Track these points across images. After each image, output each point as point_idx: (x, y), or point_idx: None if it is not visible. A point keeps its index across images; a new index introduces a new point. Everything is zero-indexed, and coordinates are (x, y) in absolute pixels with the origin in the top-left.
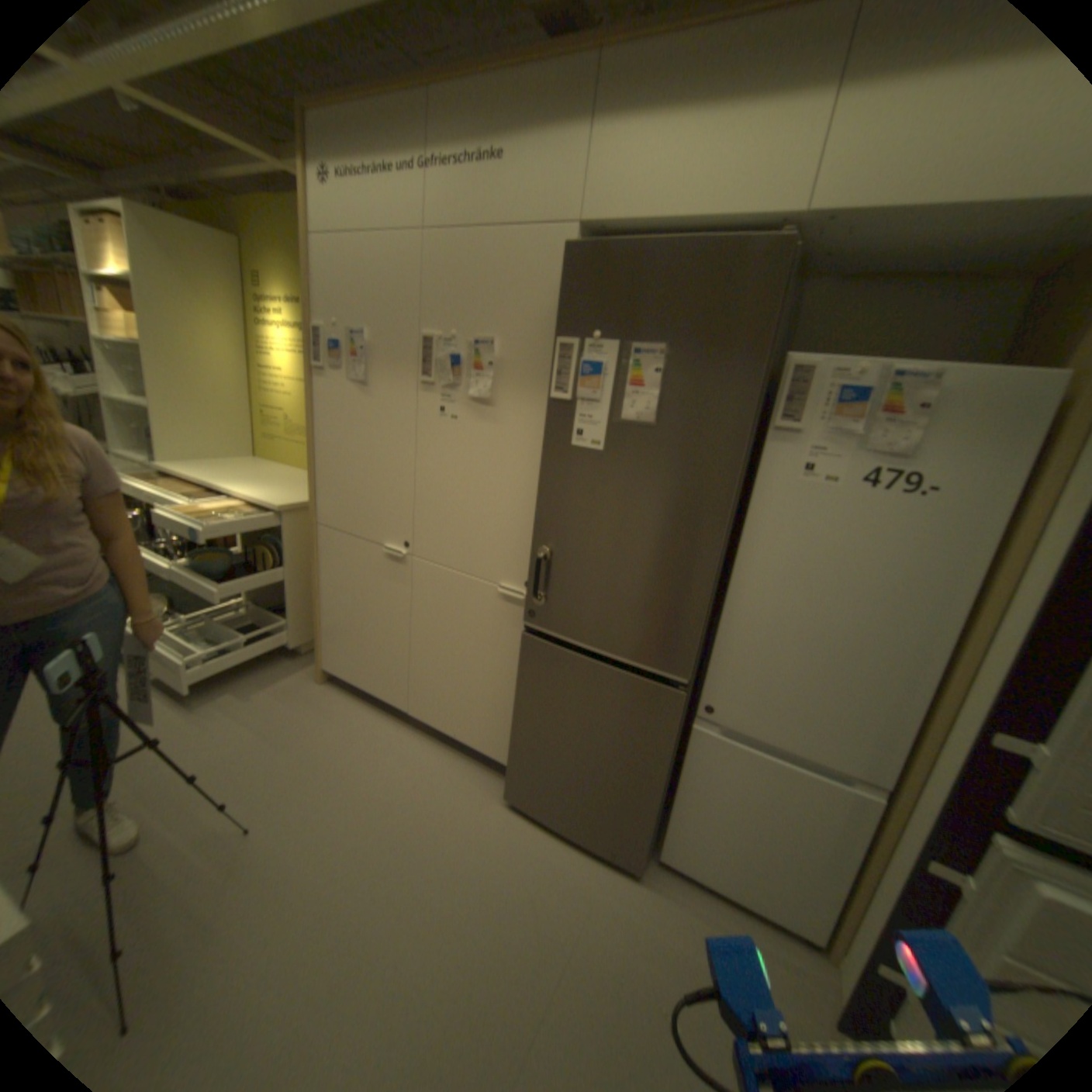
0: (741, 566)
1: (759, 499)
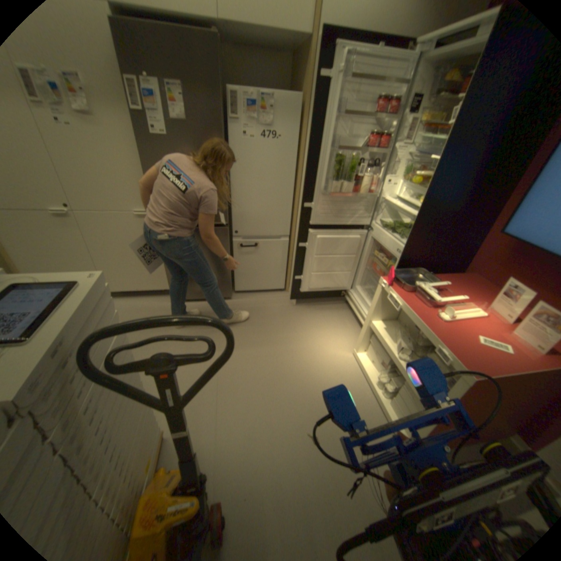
0: (232, 176)
1: (232, 148)
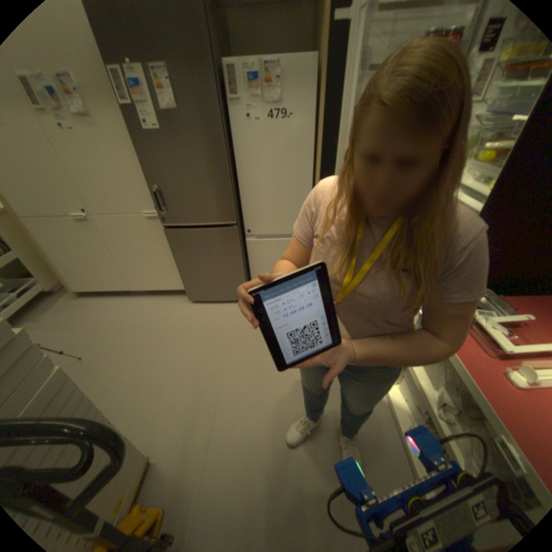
0: (239, 168)
1: (235, 136)
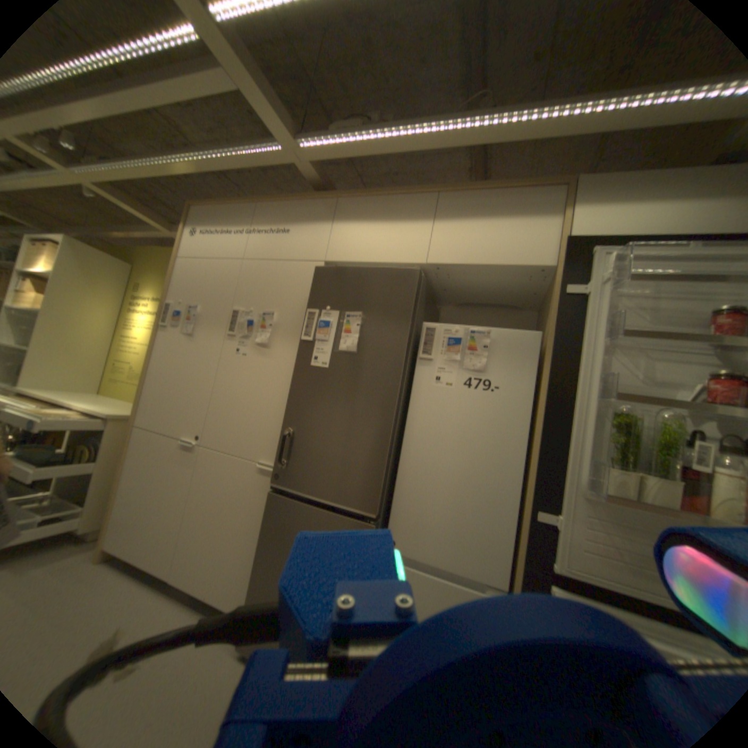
0: (407, 438)
1: (414, 397)
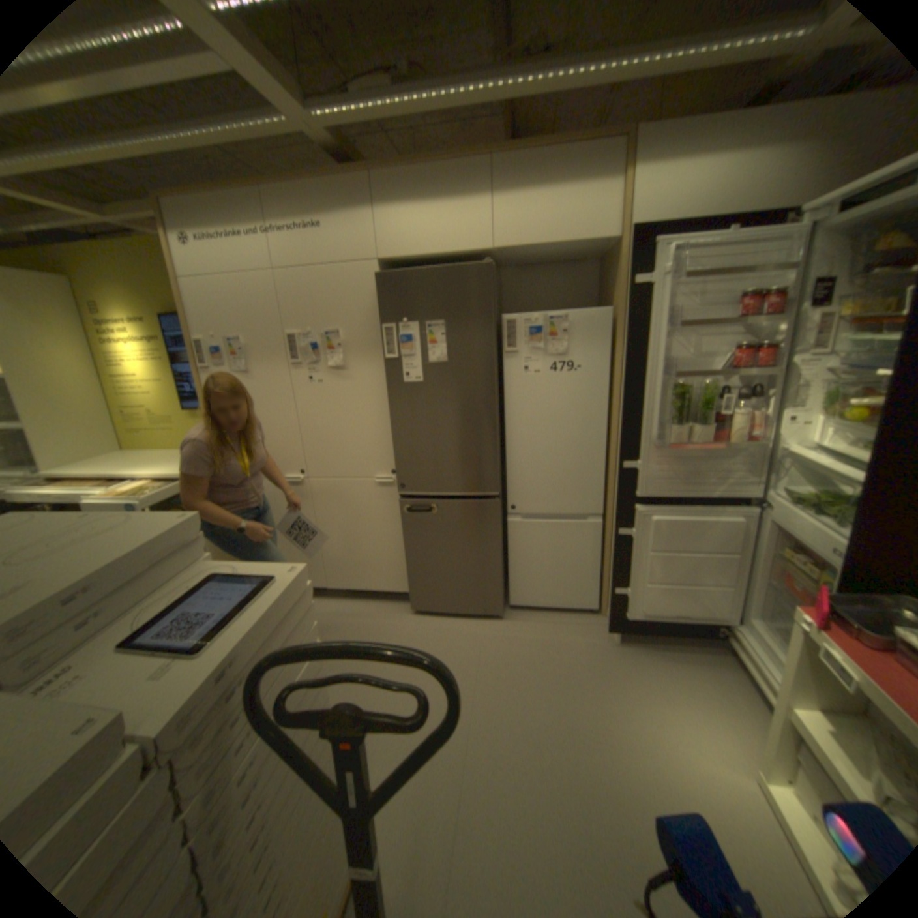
0: (508, 426)
1: (507, 389)
